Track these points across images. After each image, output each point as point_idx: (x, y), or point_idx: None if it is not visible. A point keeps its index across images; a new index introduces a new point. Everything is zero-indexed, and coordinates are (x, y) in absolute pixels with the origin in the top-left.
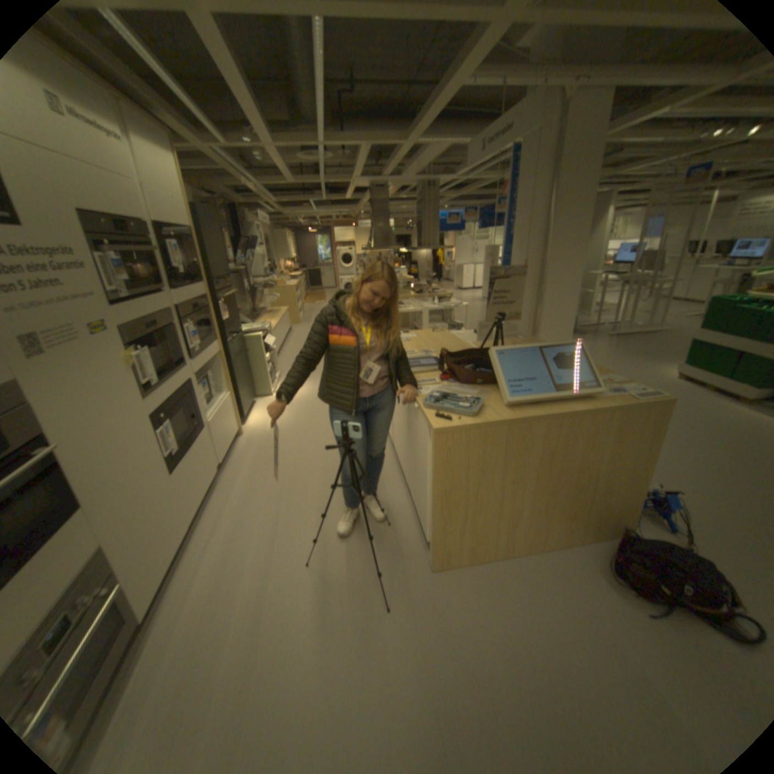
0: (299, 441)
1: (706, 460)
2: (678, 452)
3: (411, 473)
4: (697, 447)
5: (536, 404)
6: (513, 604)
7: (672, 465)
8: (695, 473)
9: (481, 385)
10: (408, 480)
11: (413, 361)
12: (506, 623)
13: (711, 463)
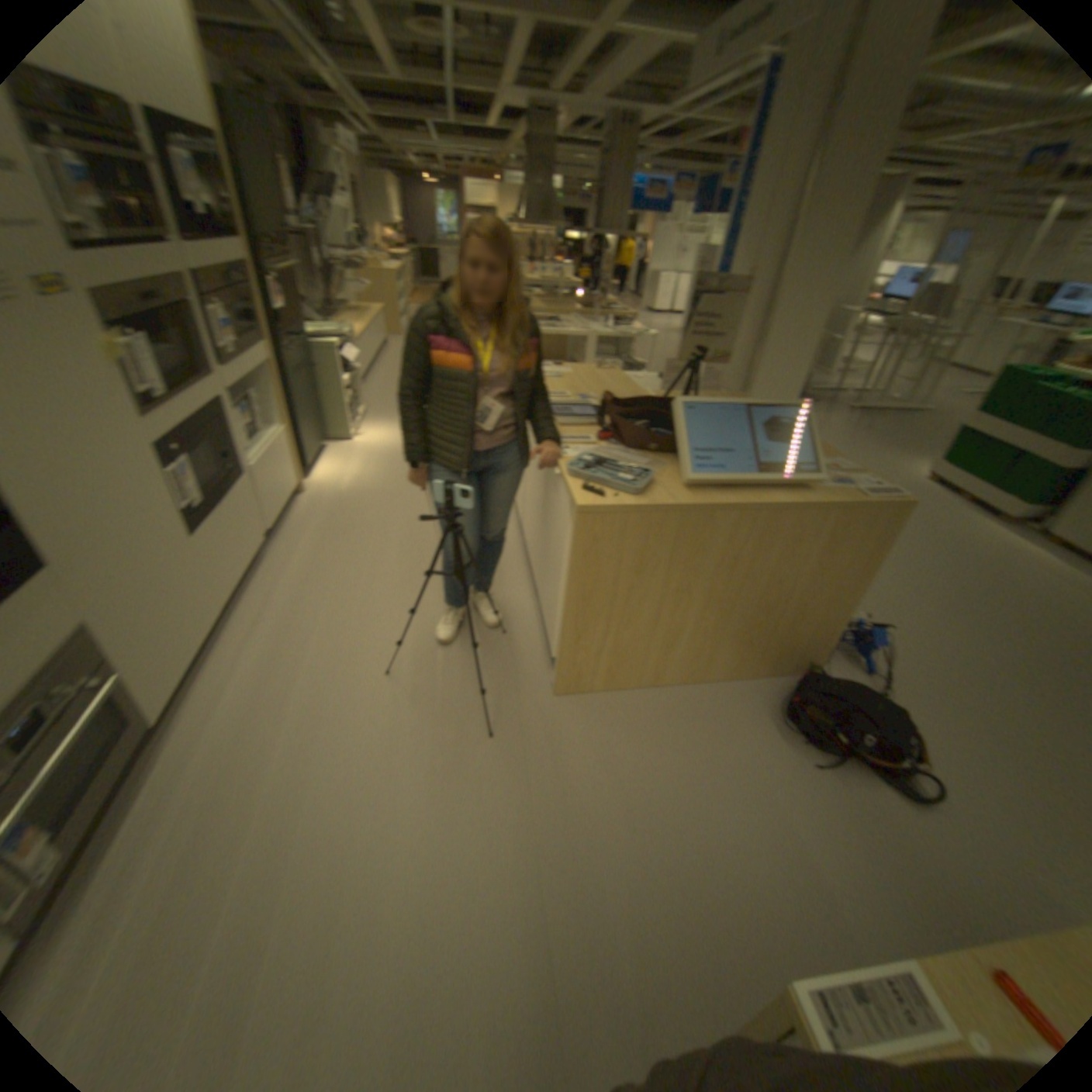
0: (390, 510)
1: (936, 590)
2: (902, 576)
3: (543, 568)
4: (928, 572)
5: (727, 488)
6: (653, 740)
7: (891, 592)
8: (917, 605)
9: (657, 453)
10: (538, 577)
11: (564, 409)
12: (640, 761)
13: (940, 595)
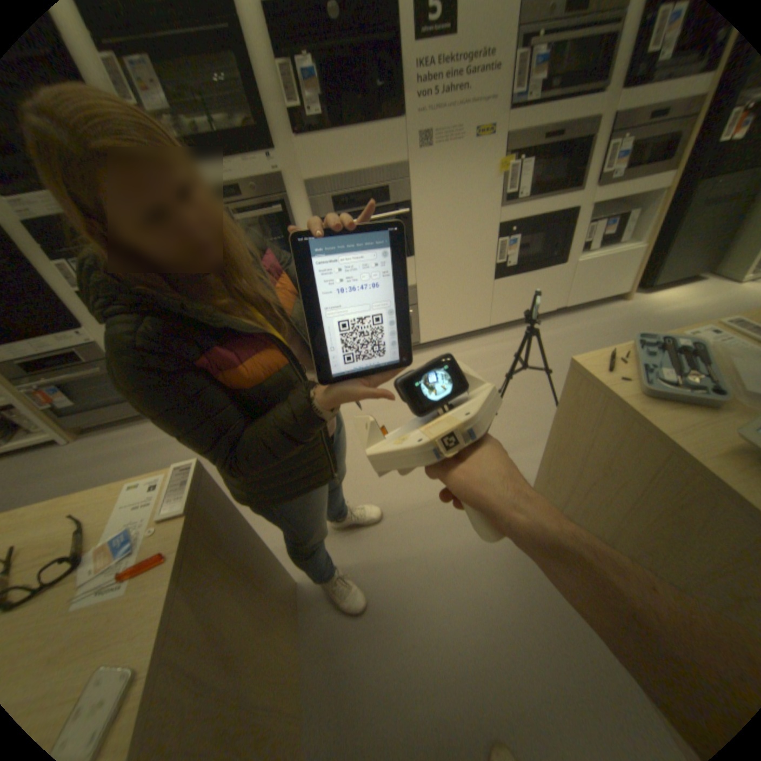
0: None
1: None
2: None
3: None
4: None
5: None
6: (527, 609)
7: None
8: None
9: None
10: None
11: None
12: (498, 593)
13: None
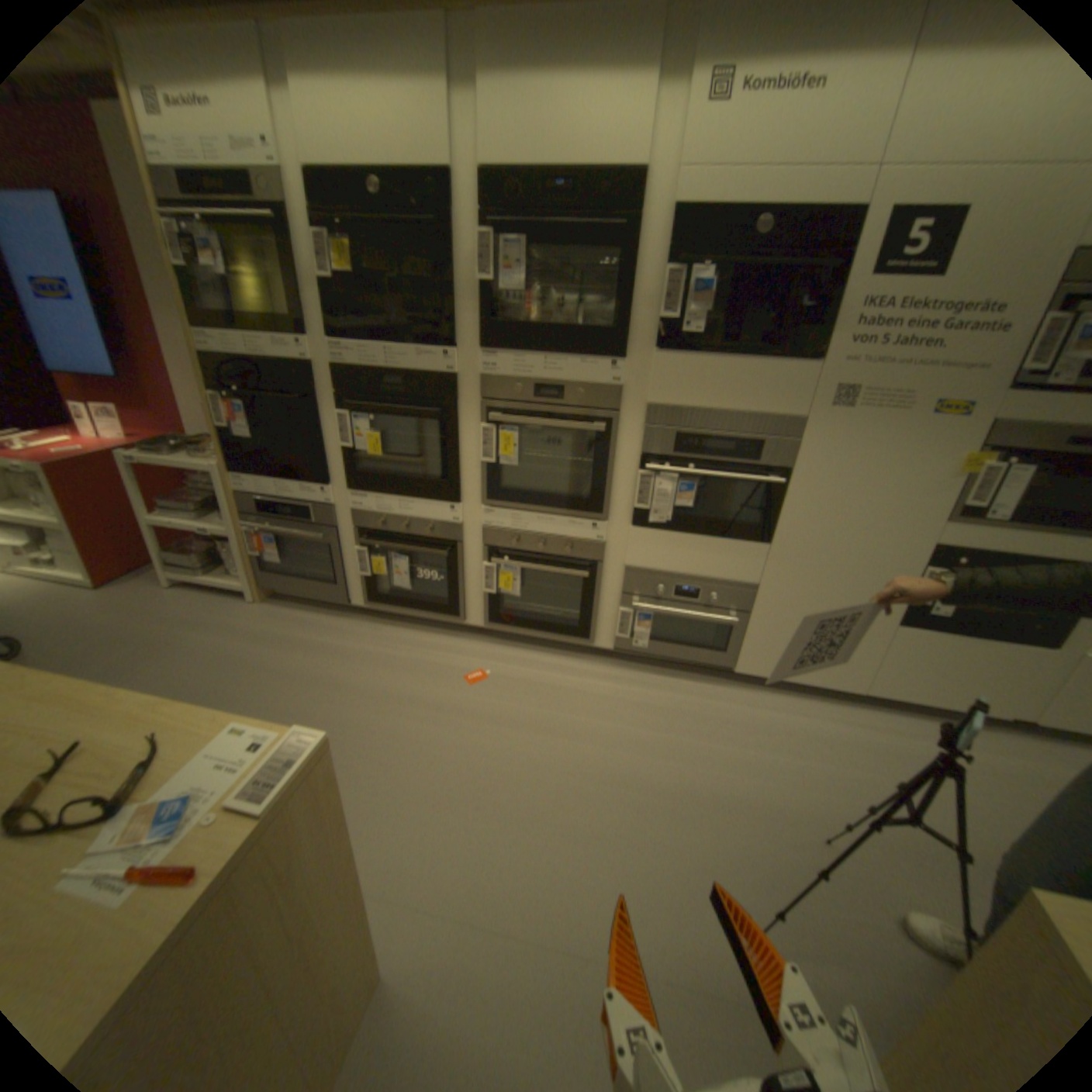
0: None
1: None
2: None
3: None
4: None
5: None
6: None
7: None
8: None
9: None
10: None
11: None
12: None
13: None
